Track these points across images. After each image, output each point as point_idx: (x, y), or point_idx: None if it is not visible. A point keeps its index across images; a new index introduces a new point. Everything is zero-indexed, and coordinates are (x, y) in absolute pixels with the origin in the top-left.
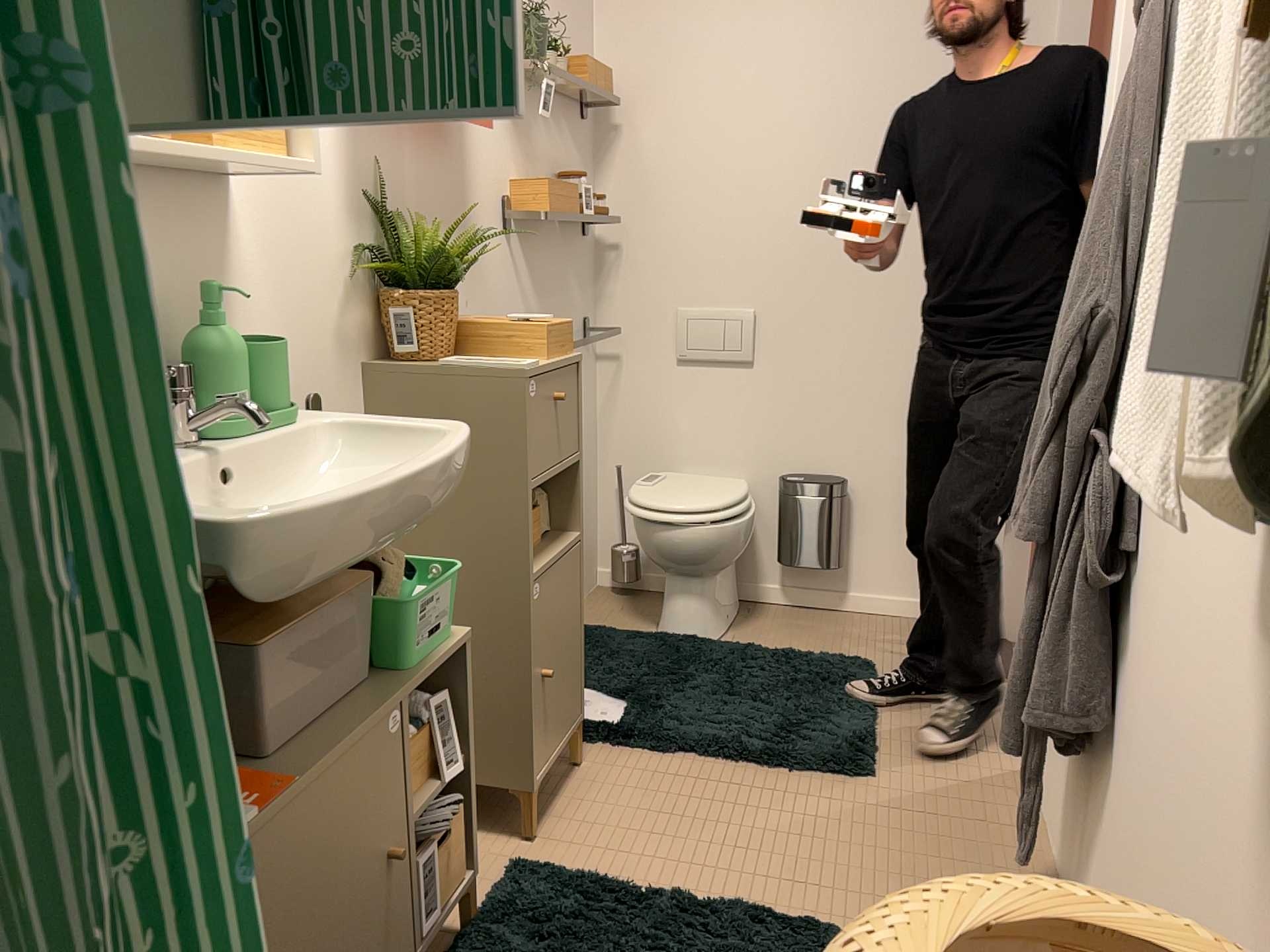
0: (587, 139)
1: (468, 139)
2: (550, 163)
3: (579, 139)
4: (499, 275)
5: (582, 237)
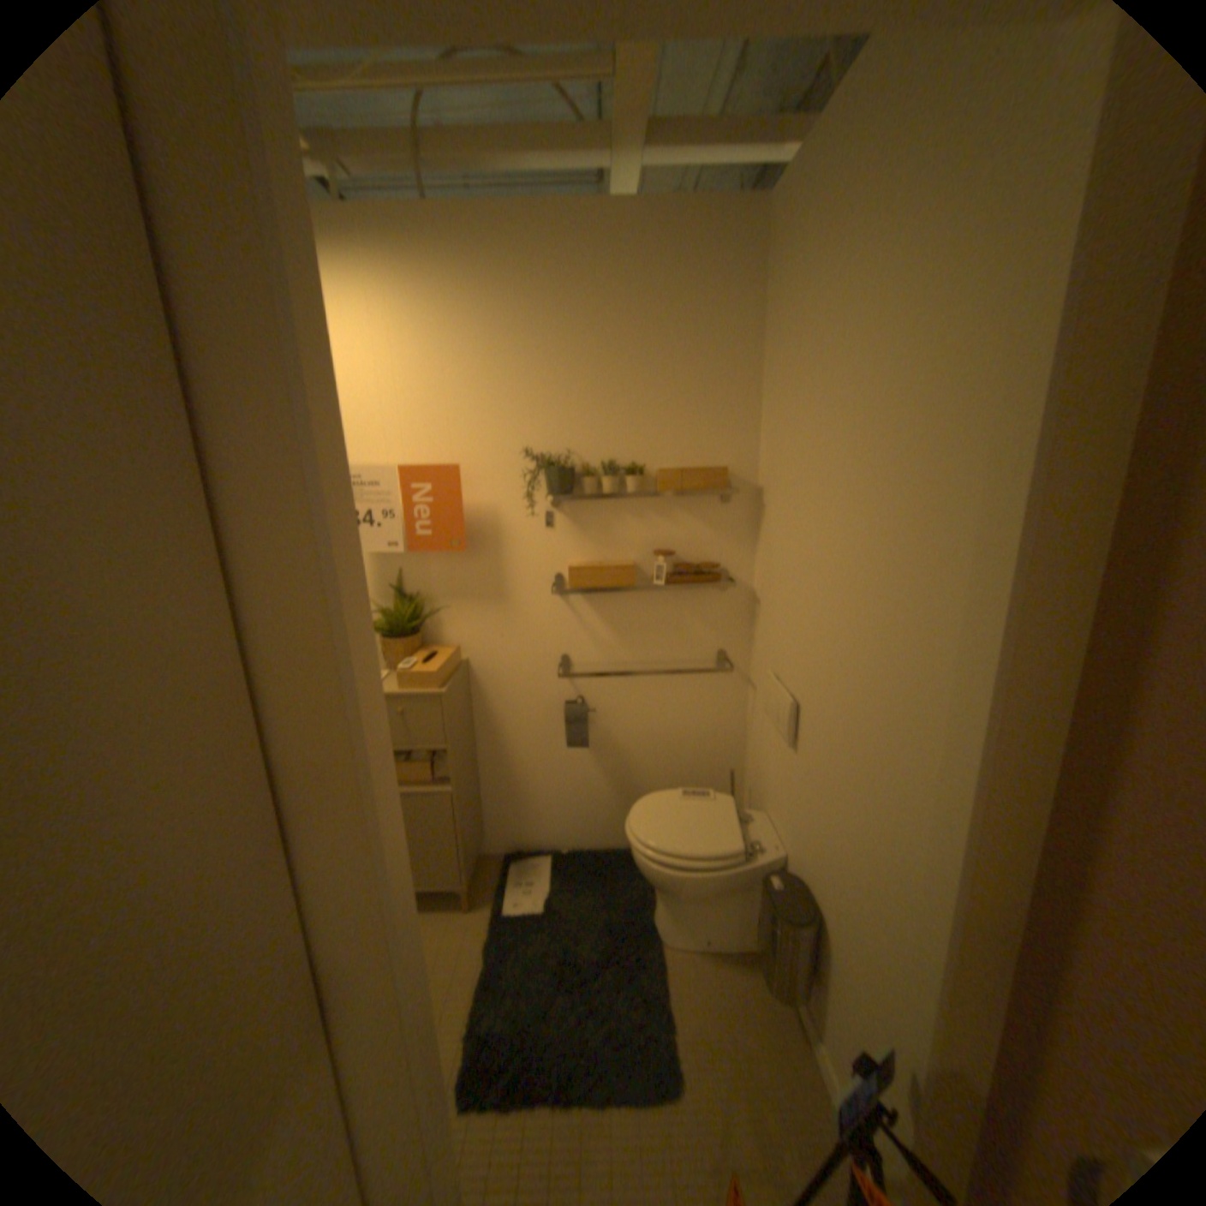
0: (734, 510)
1: (500, 544)
2: (641, 540)
3: (712, 513)
4: (543, 619)
5: (710, 589)
